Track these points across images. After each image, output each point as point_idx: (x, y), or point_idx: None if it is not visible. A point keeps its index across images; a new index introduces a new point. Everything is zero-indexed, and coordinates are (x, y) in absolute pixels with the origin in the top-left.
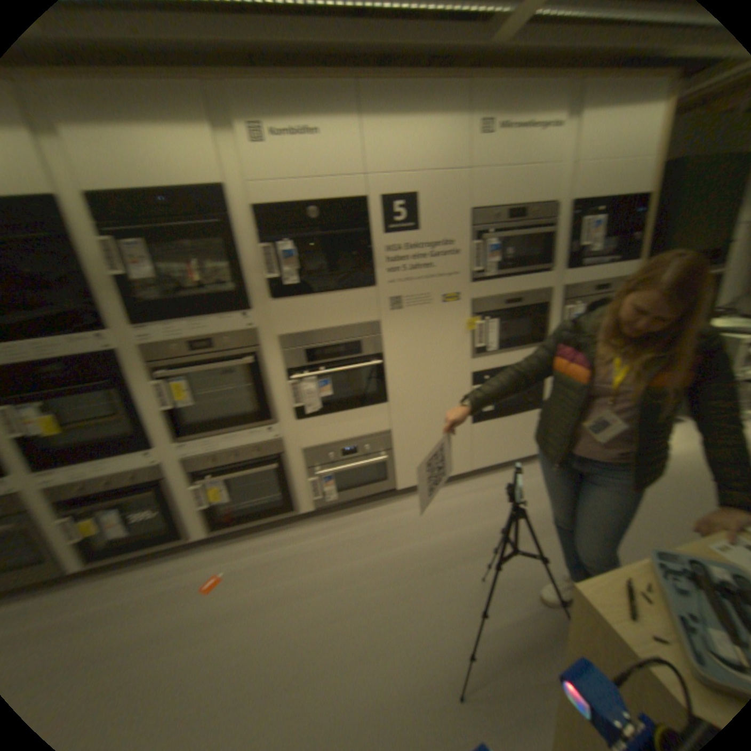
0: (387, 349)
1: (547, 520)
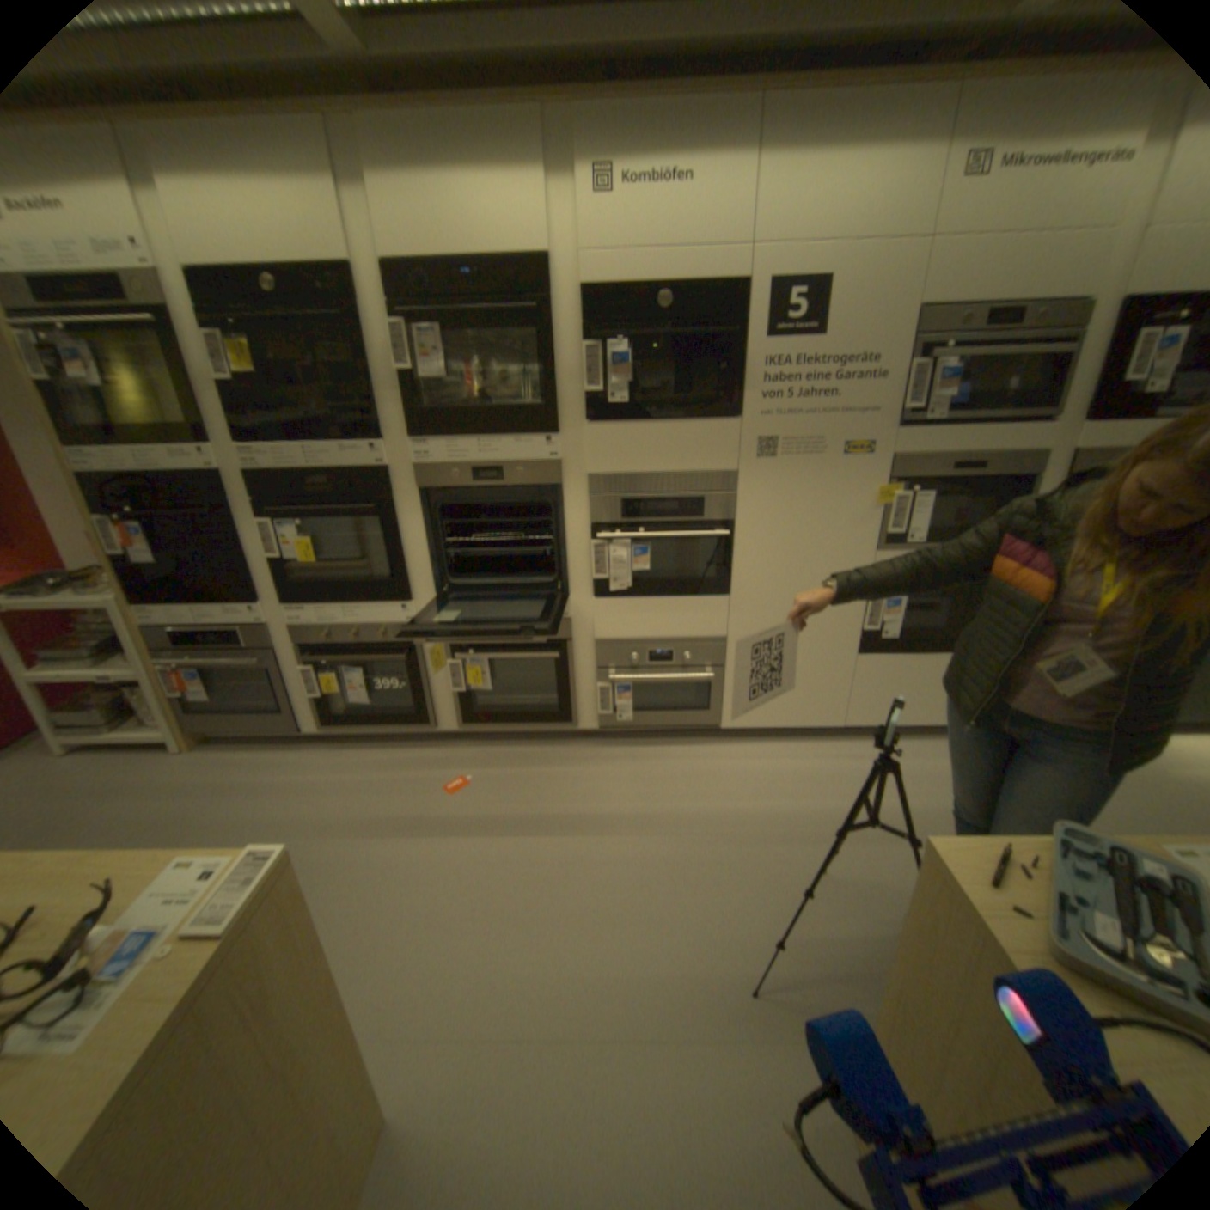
0: (745, 517)
1: (955, 824)
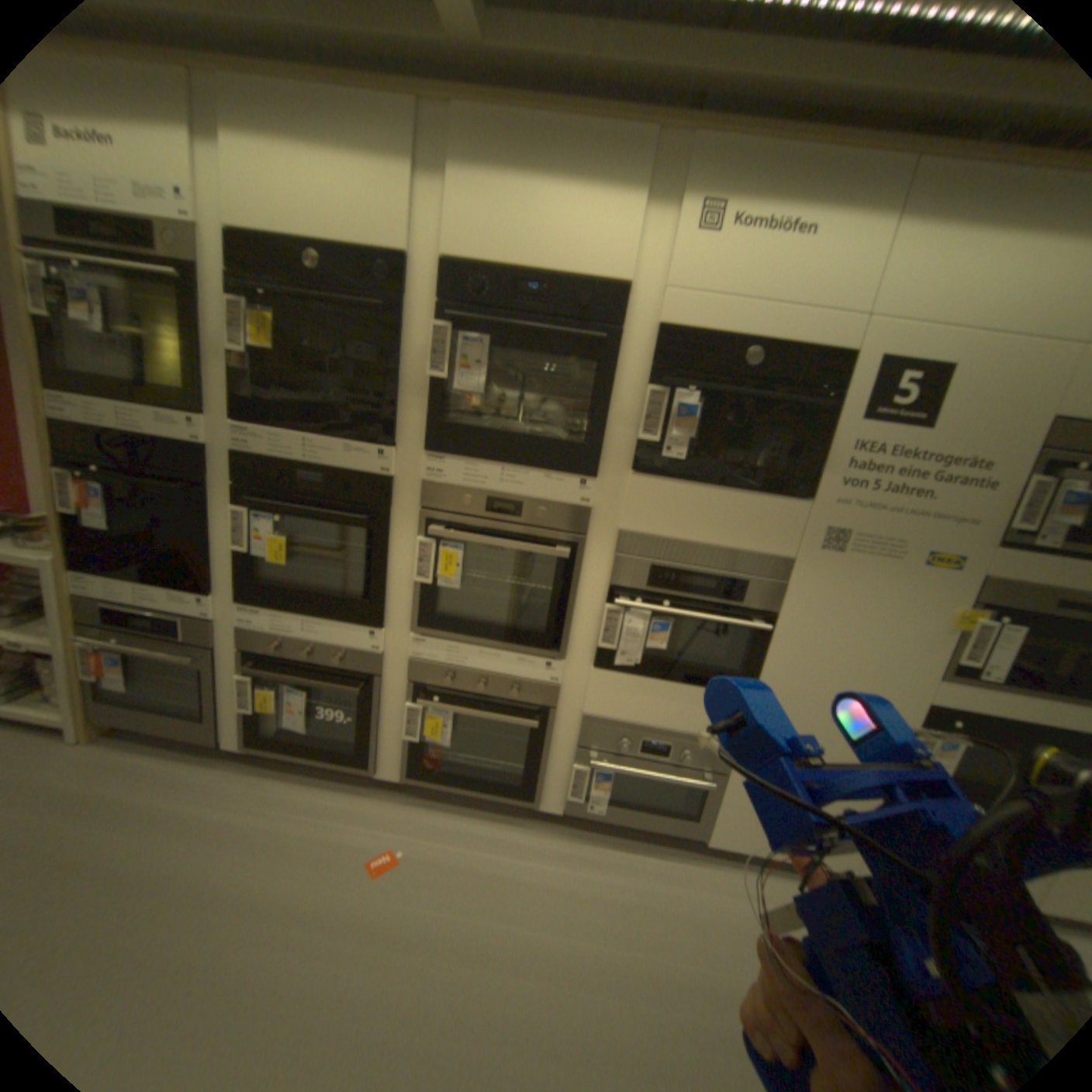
0: (795, 611)
1: None
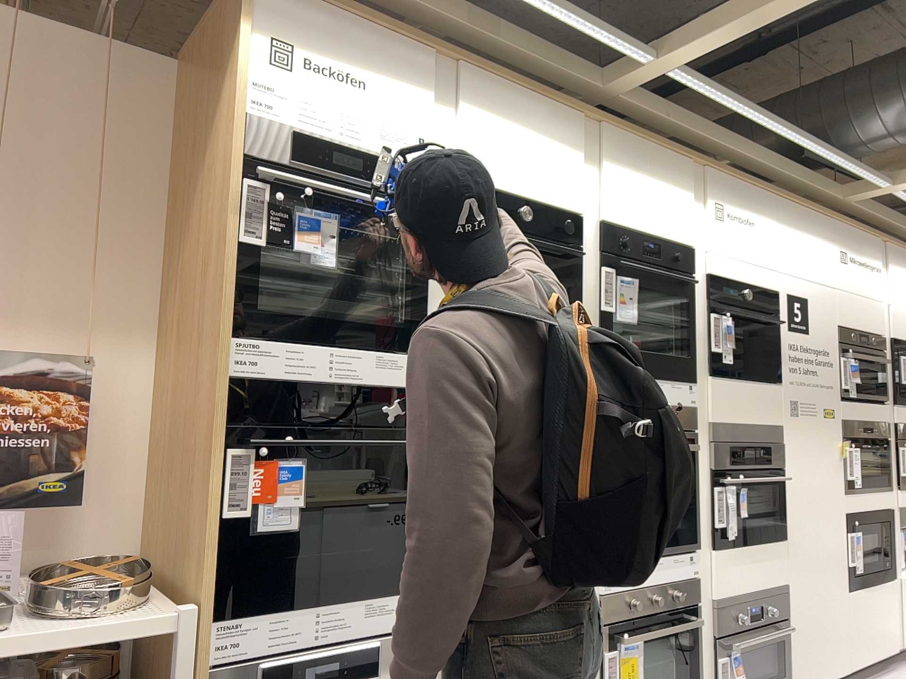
0: (789, 463)
1: None
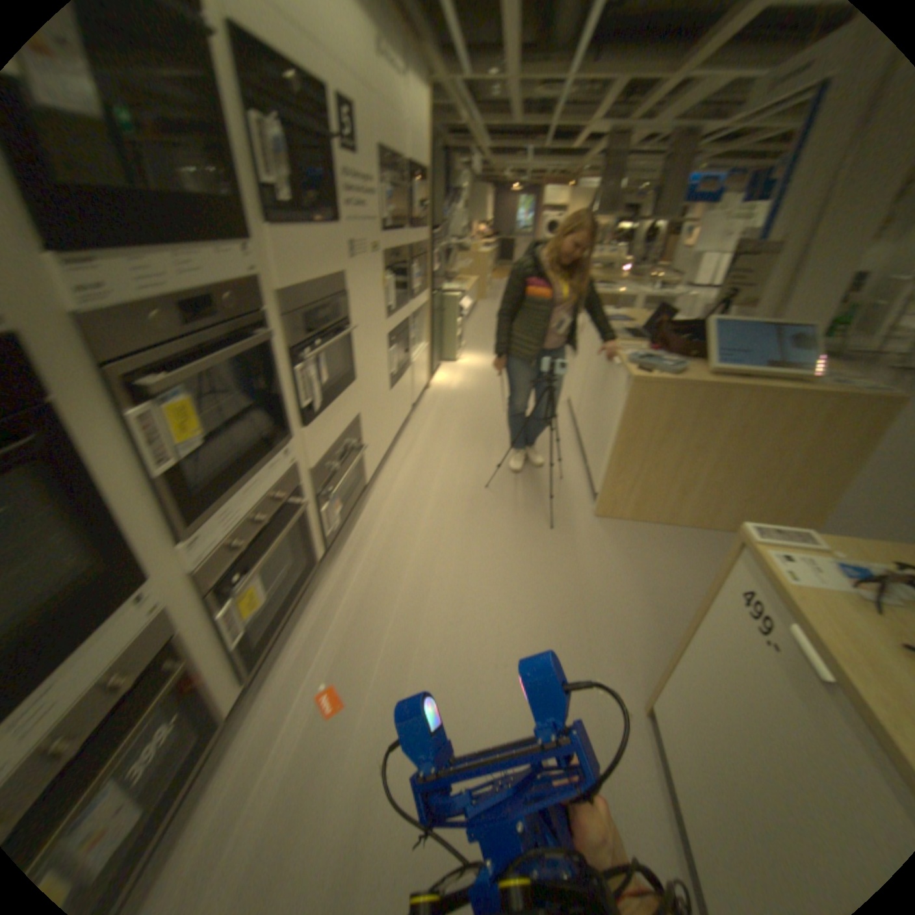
0: (355, 309)
1: (463, 442)
